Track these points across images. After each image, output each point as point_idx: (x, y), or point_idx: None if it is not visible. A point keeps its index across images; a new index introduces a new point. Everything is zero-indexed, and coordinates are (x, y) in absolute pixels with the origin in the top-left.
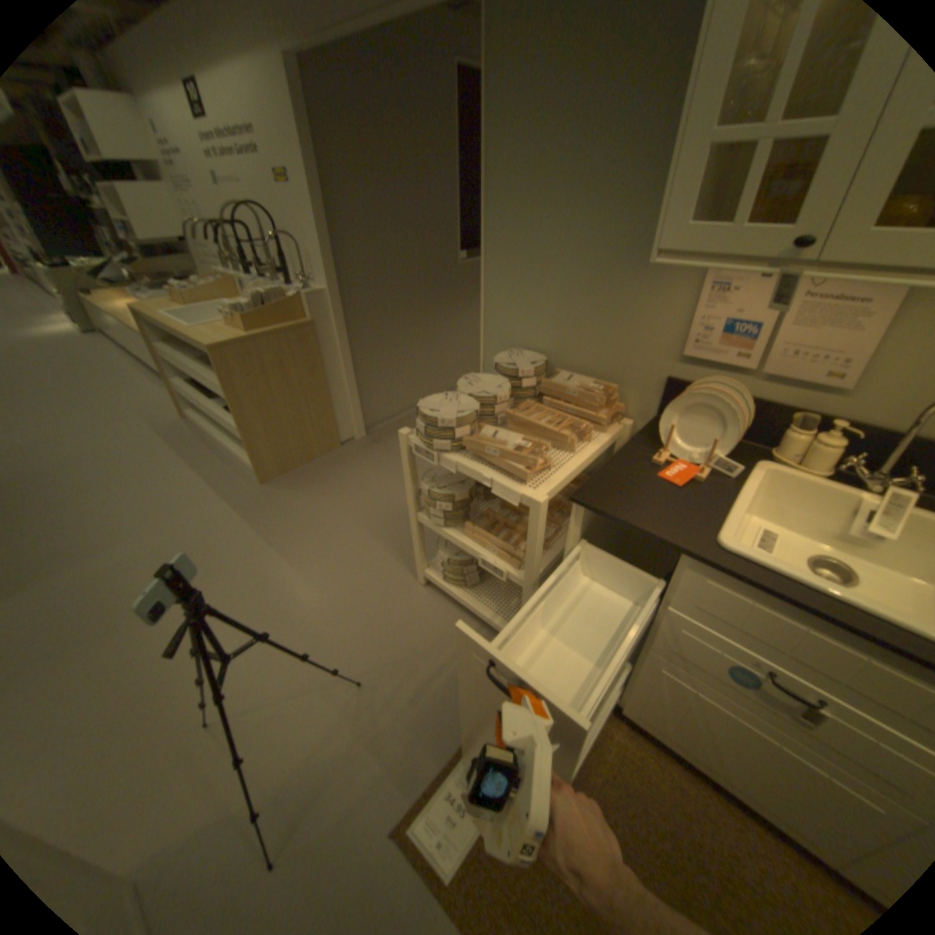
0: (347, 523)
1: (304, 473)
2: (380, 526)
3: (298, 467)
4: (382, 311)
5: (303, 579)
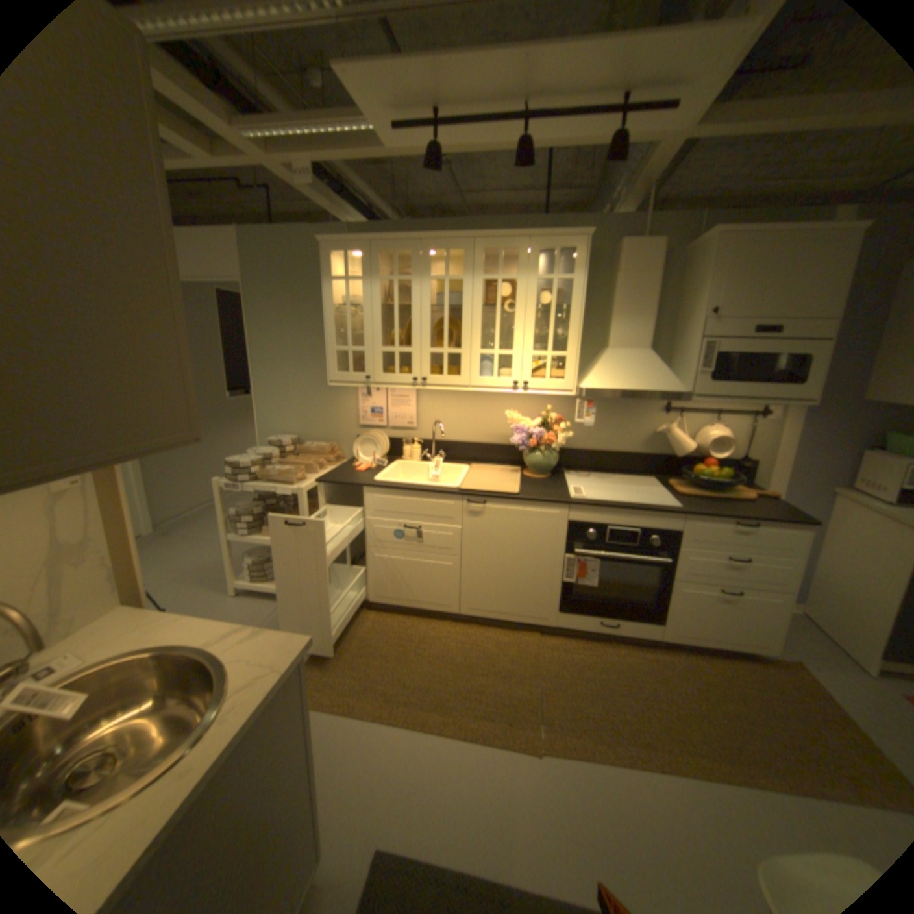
0: (153, 584)
1: None
2: (186, 578)
3: None
4: None
5: None
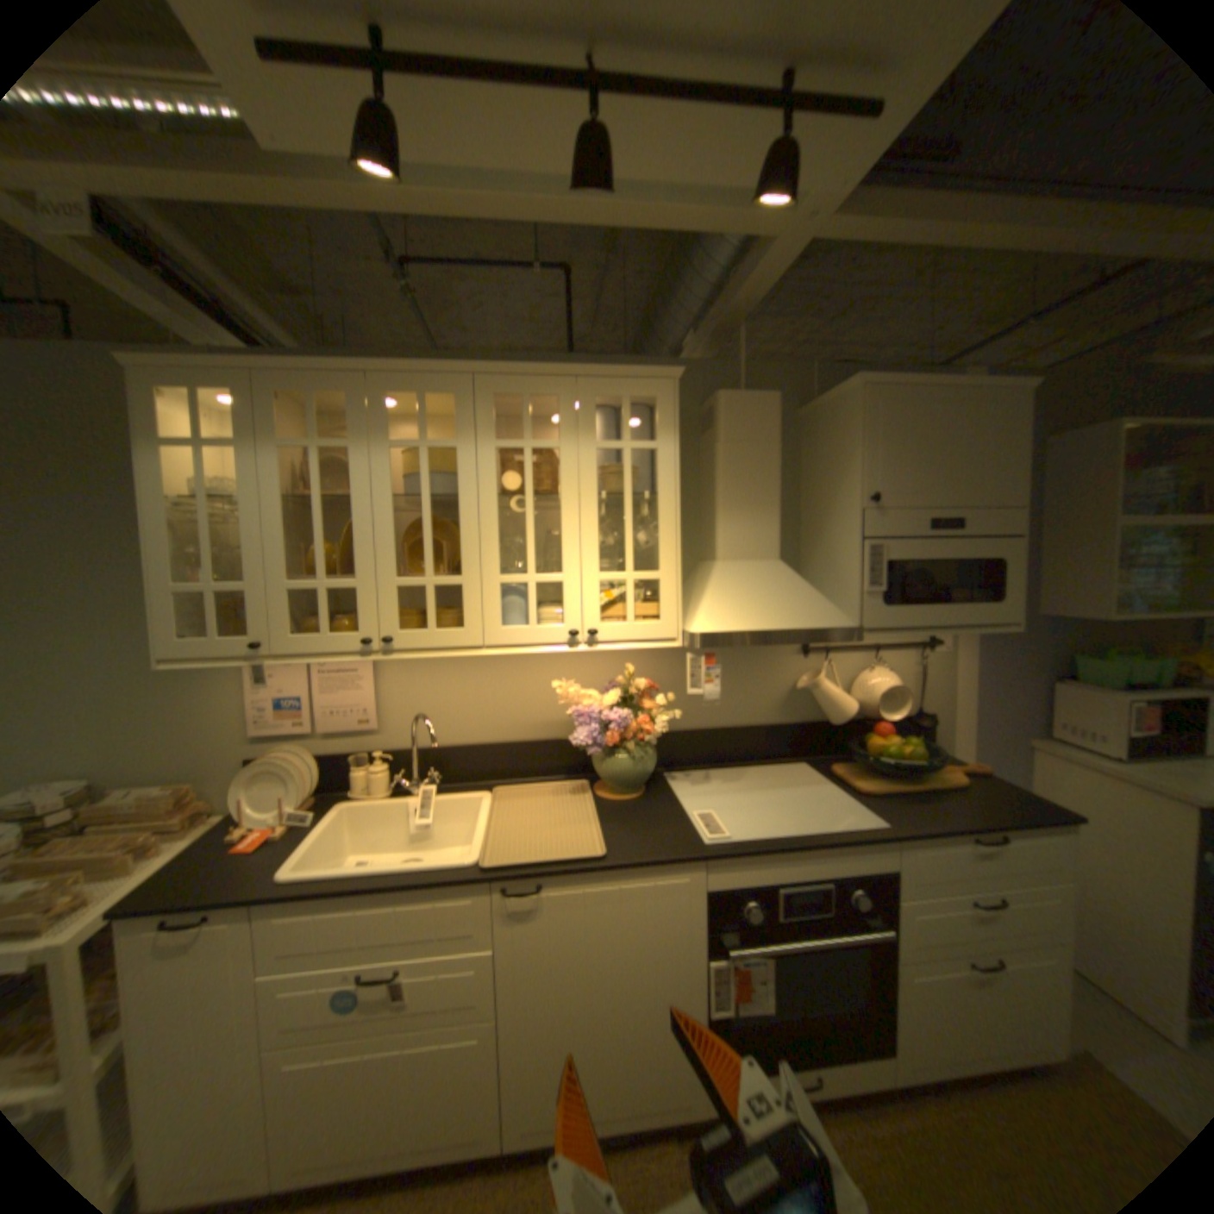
0: None
1: None
2: None
3: None
4: None
5: None
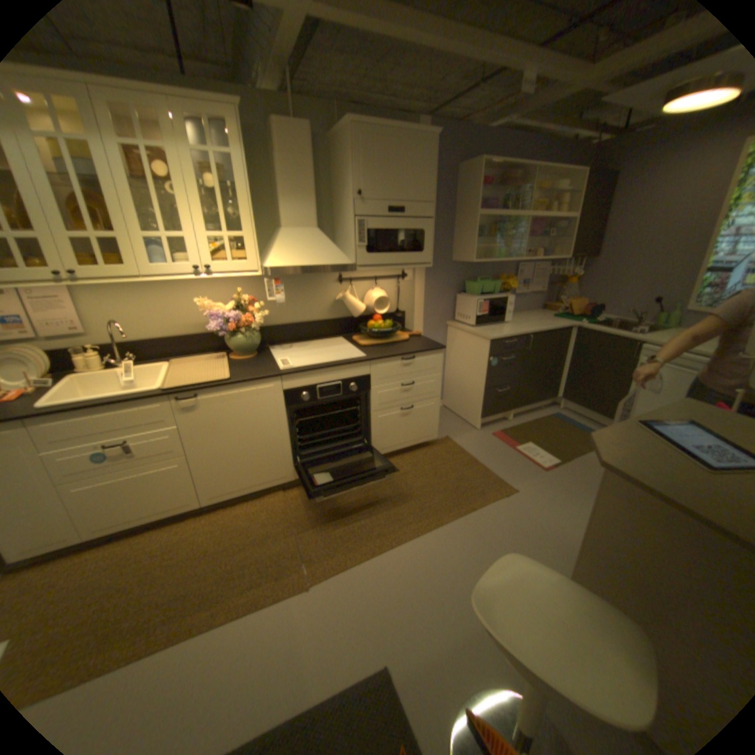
0: None
1: None
2: None
3: None
4: None
5: None
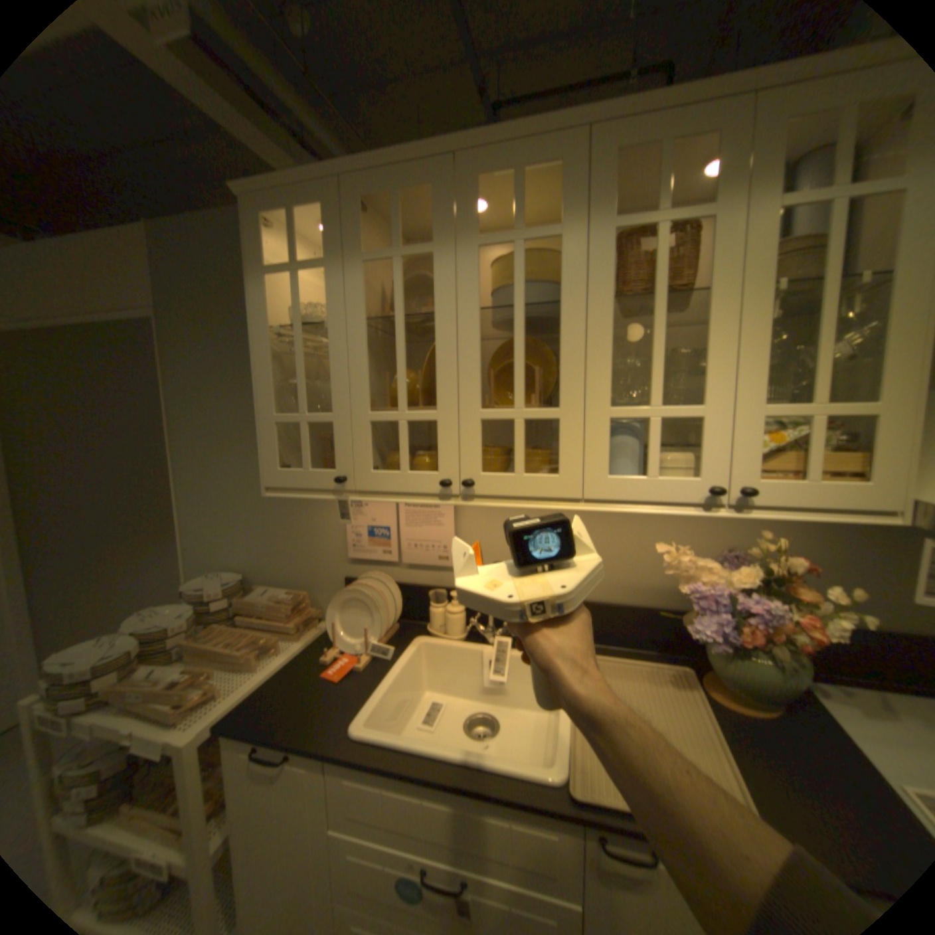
0: None
1: None
2: None
3: None
4: (88, 548)
5: None
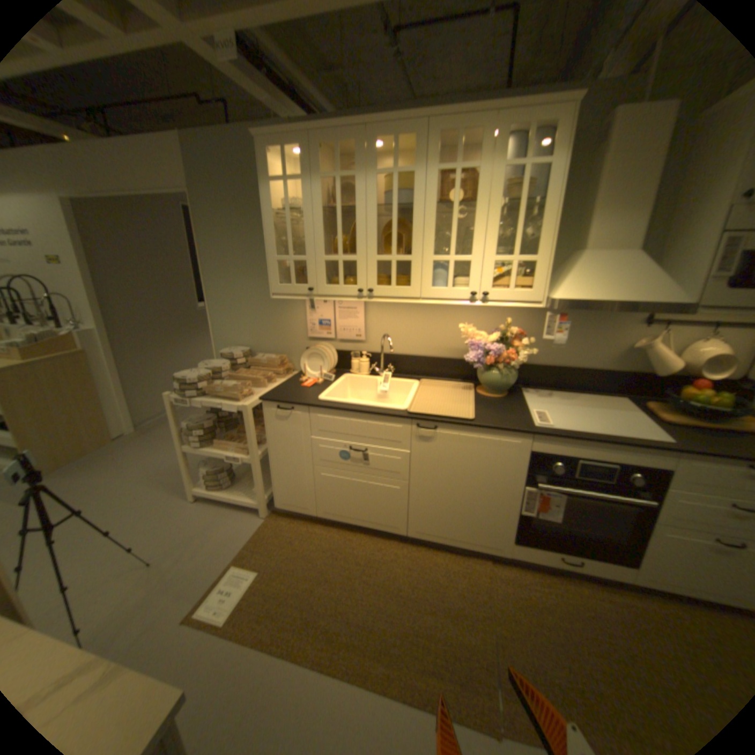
0: (124, 486)
1: (77, 465)
2: (153, 480)
3: (70, 462)
4: (140, 341)
5: (88, 527)
